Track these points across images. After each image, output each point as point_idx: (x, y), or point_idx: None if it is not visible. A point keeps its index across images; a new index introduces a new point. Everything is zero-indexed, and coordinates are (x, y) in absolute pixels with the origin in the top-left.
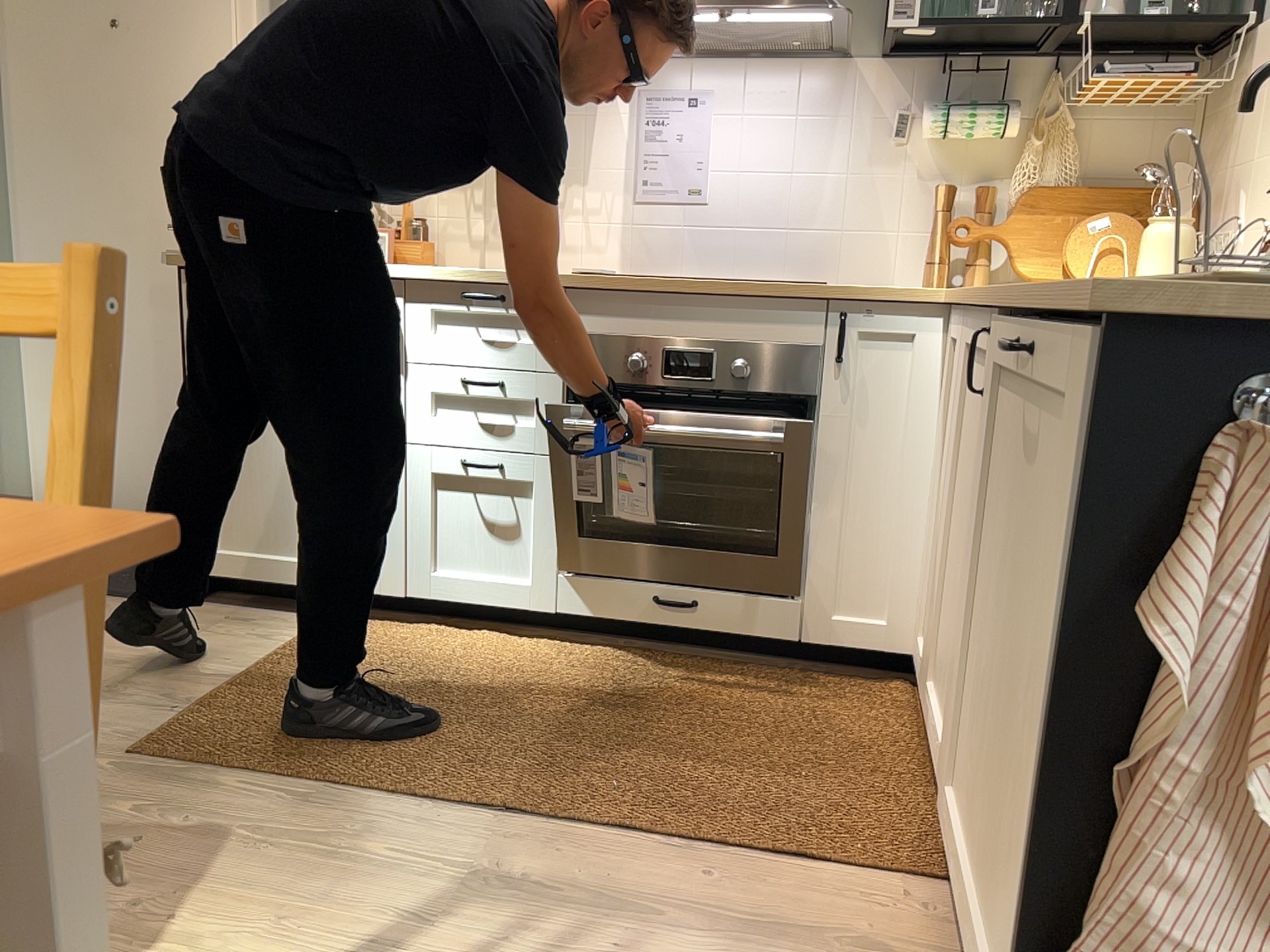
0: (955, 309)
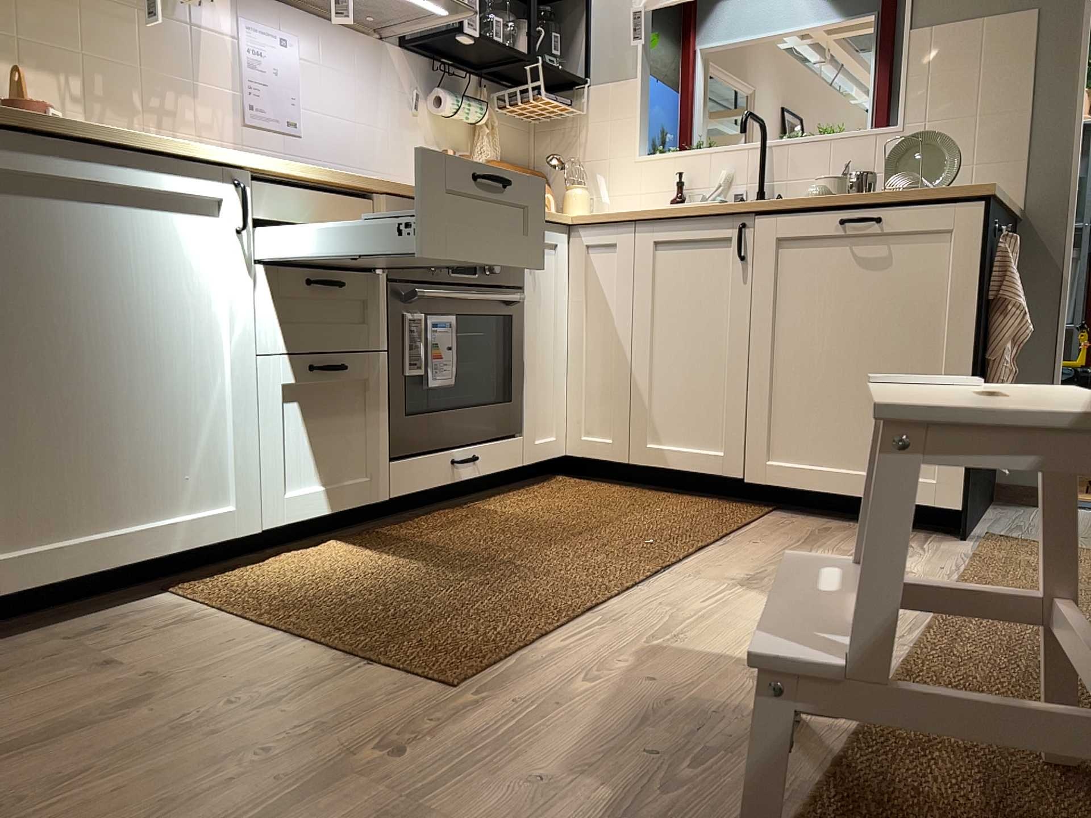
0: (592, 224)
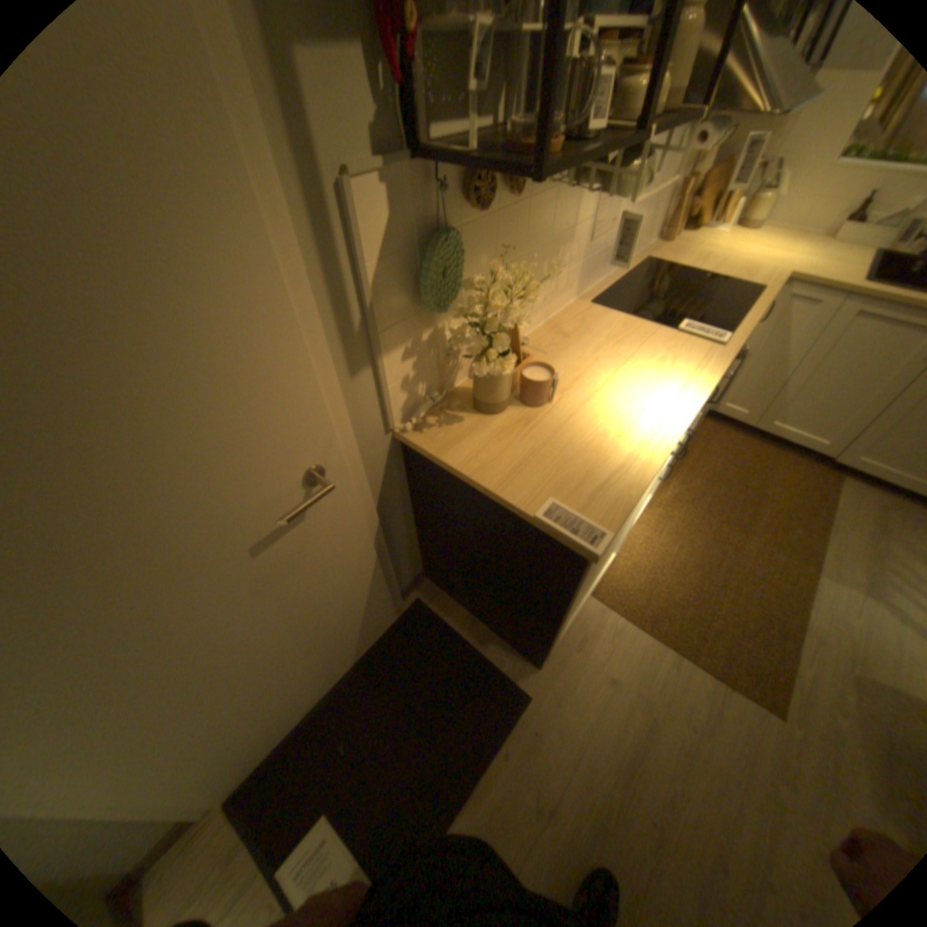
0: (809, 281)
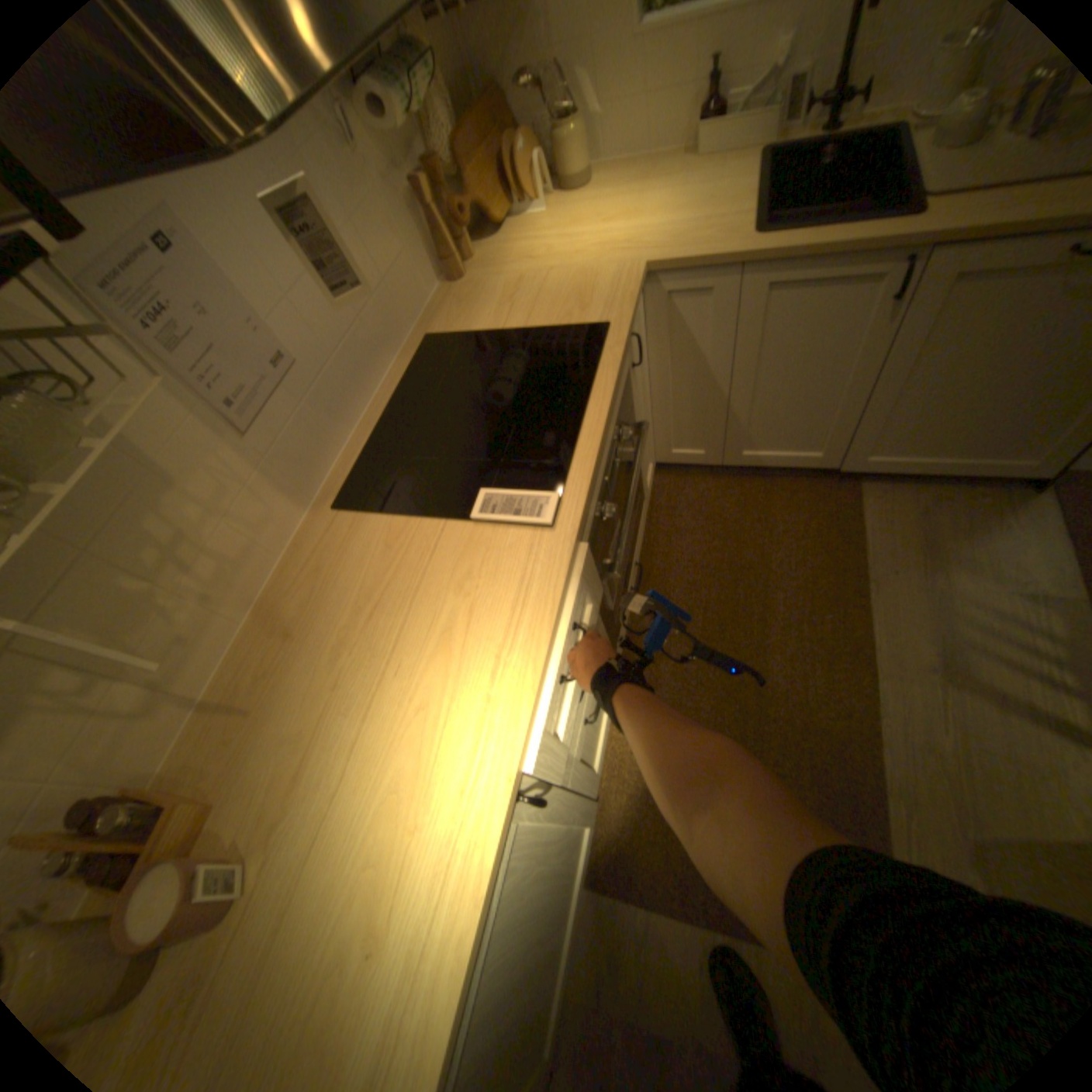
0: (676, 268)
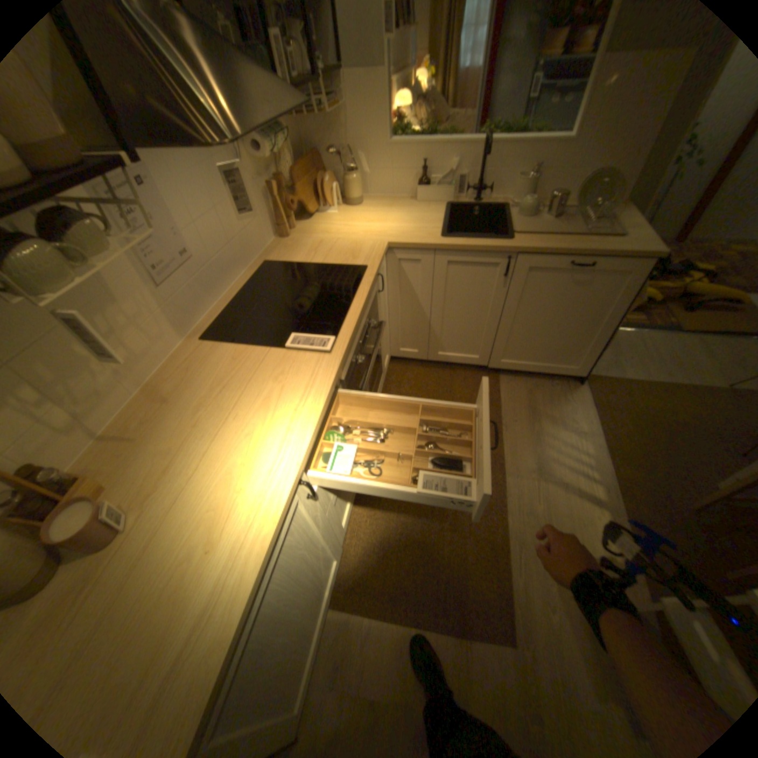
0: (403, 247)
